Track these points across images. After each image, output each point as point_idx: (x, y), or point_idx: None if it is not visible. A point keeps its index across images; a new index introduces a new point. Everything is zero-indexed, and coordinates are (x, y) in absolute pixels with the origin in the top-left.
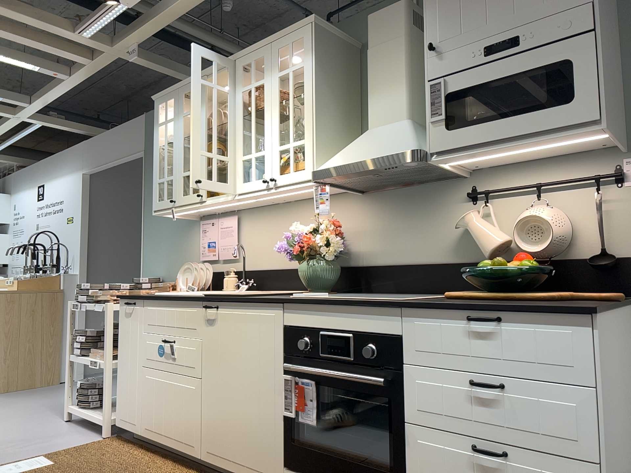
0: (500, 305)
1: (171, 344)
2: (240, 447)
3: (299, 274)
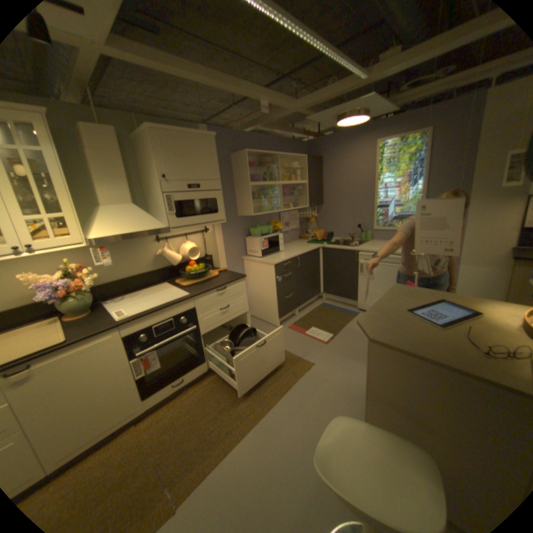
0: (226, 283)
1: None
2: (99, 424)
3: (63, 308)
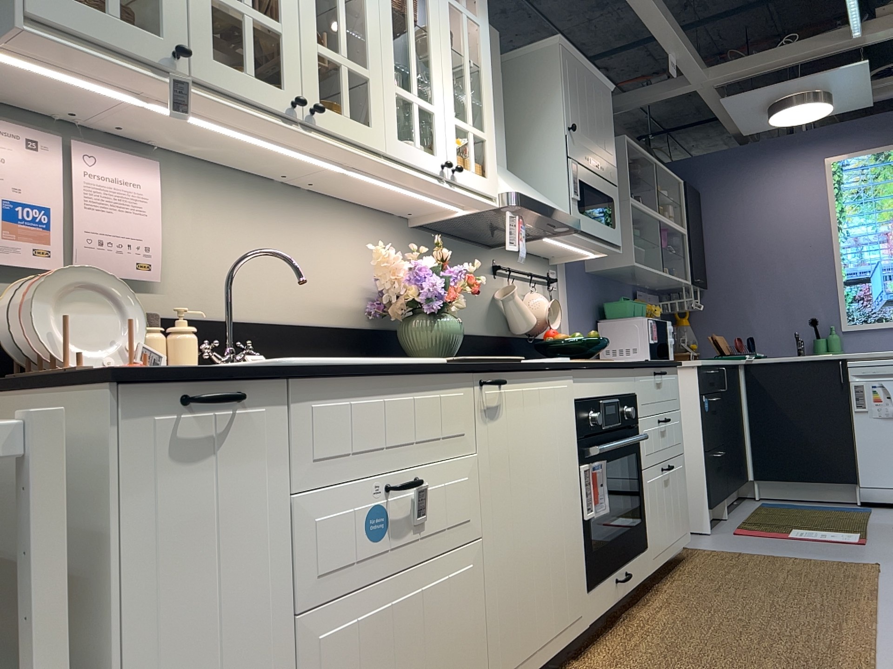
0: (665, 363)
1: (422, 486)
2: (547, 612)
3: (434, 334)
